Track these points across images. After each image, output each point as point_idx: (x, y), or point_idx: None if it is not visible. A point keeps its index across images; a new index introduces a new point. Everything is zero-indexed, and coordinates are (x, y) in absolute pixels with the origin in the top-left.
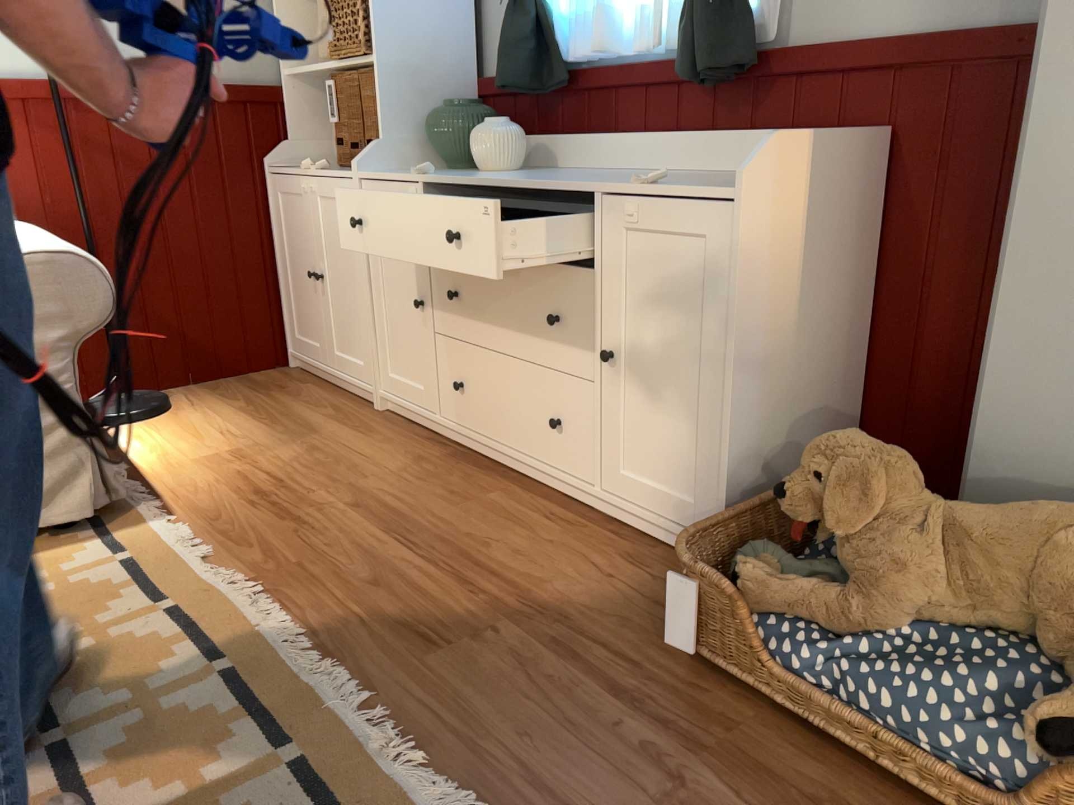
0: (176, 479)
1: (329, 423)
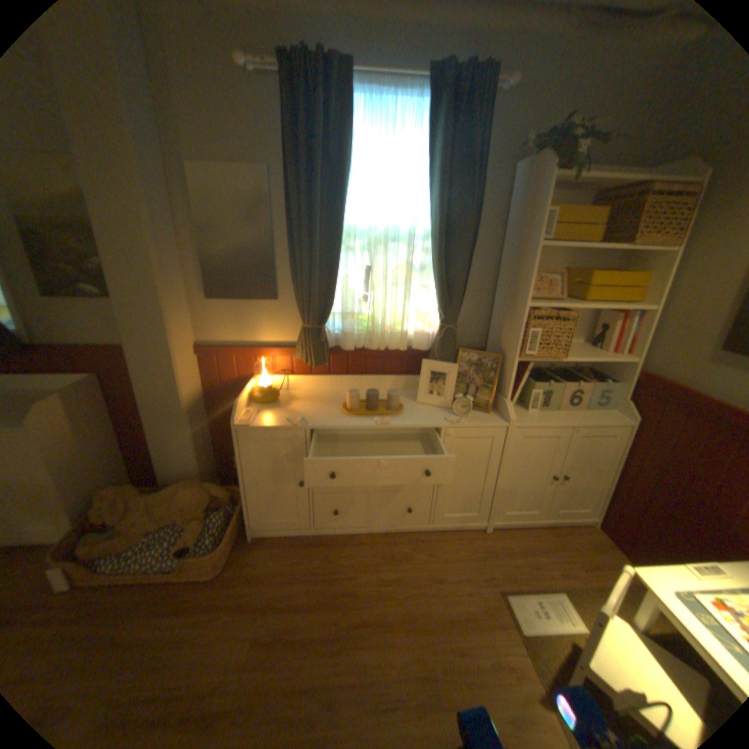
0: None
1: None
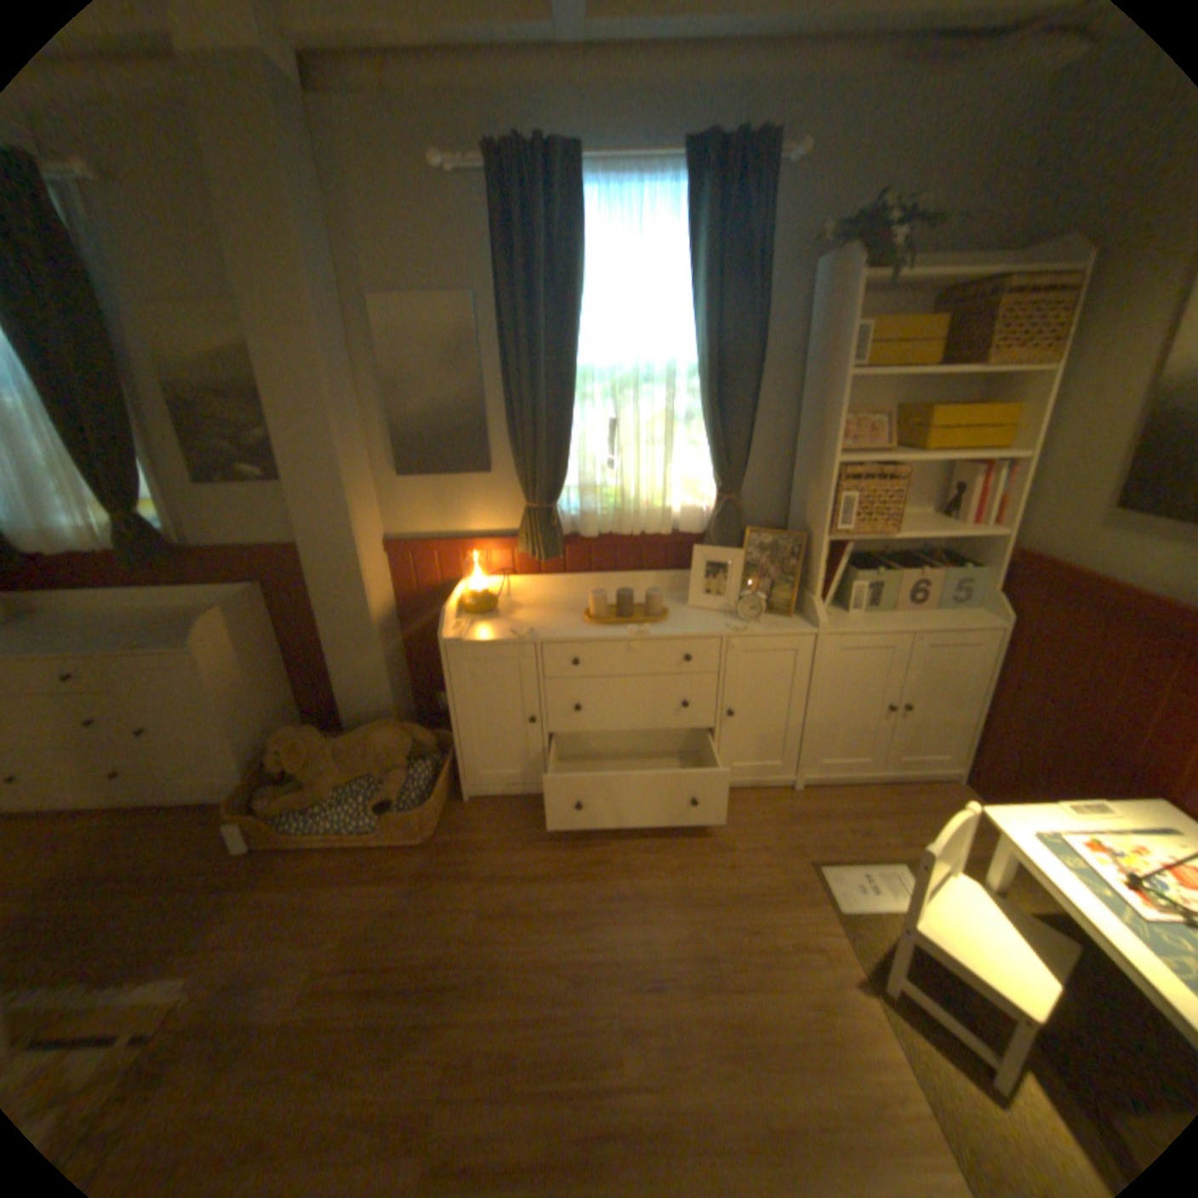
0: None
1: None
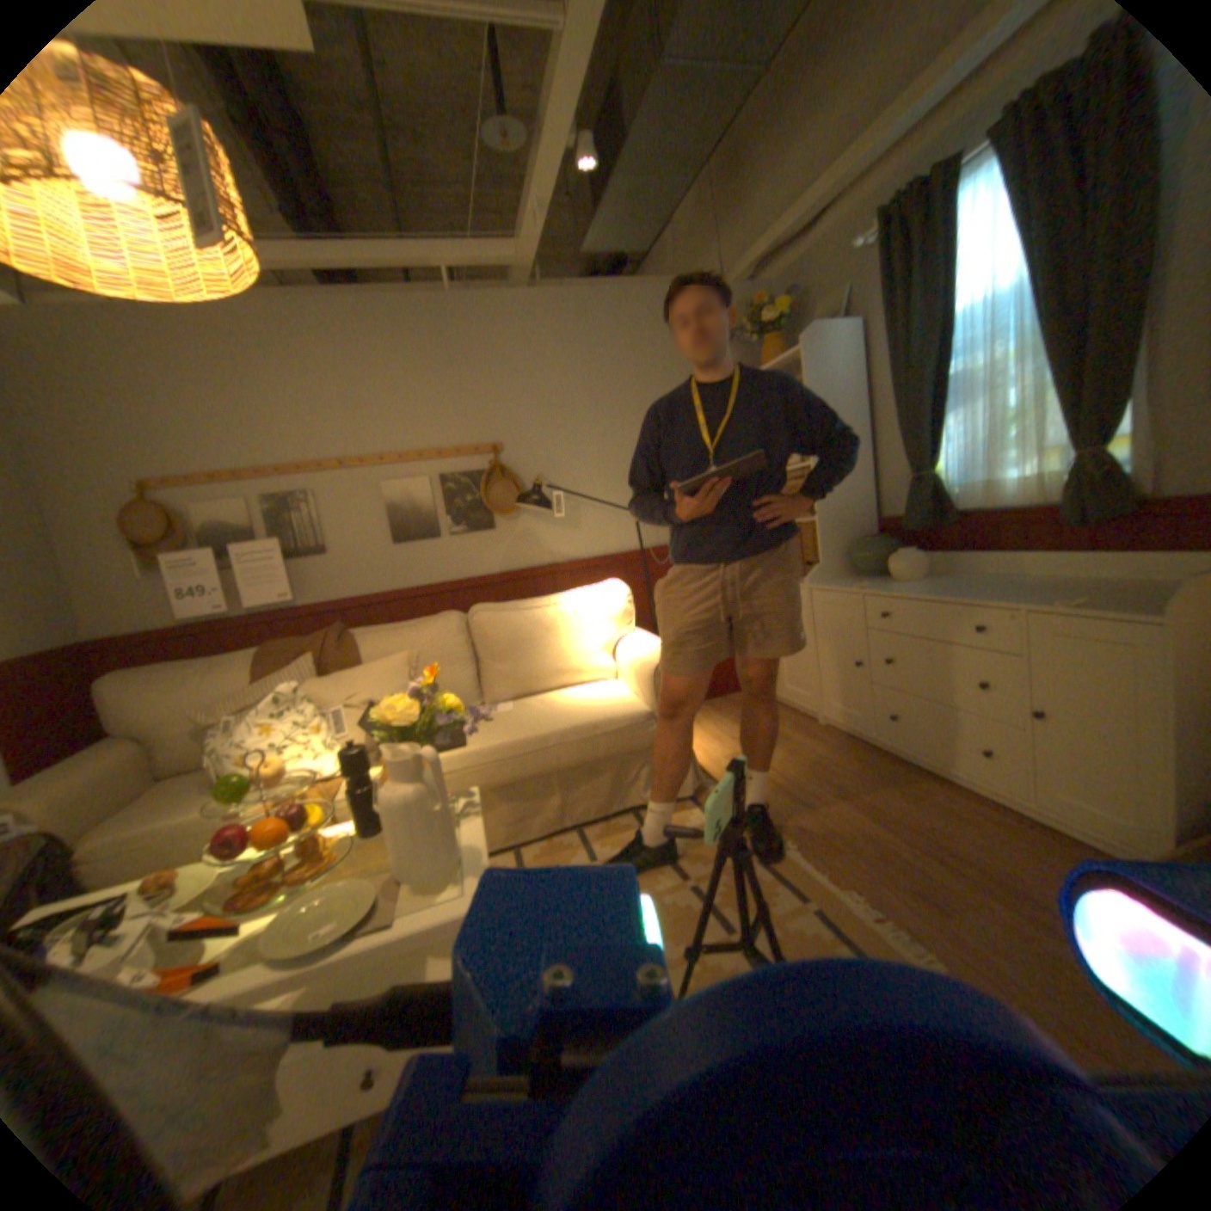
0: (720, 769)
1: (795, 734)
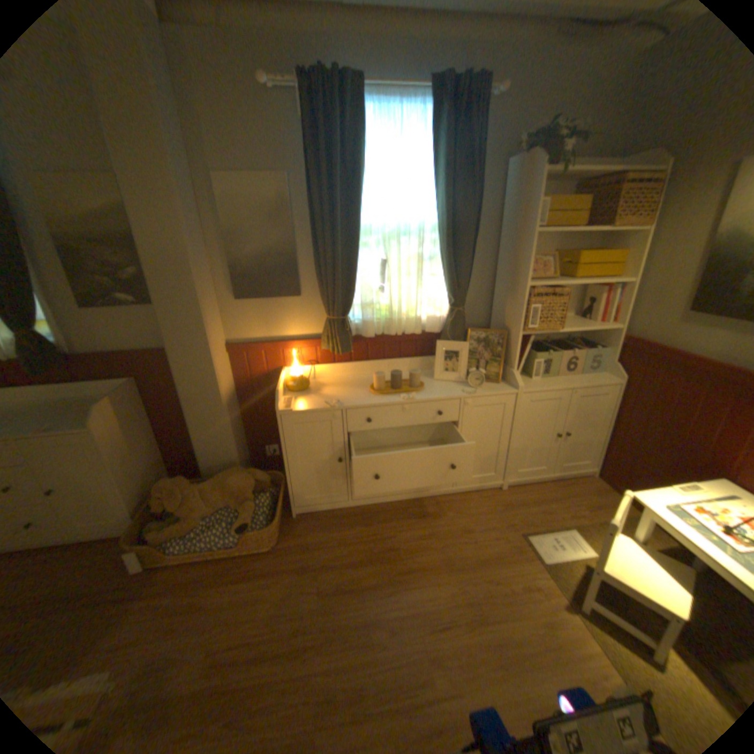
0: None
1: None
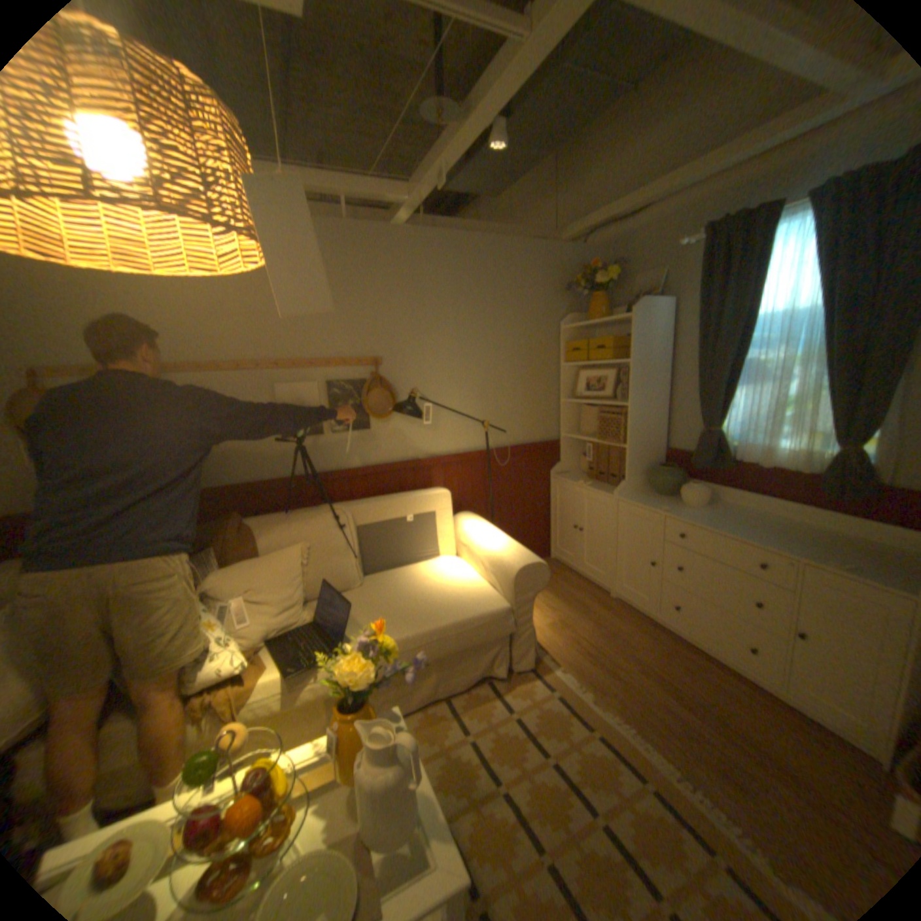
0: (546, 639)
1: (594, 605)
